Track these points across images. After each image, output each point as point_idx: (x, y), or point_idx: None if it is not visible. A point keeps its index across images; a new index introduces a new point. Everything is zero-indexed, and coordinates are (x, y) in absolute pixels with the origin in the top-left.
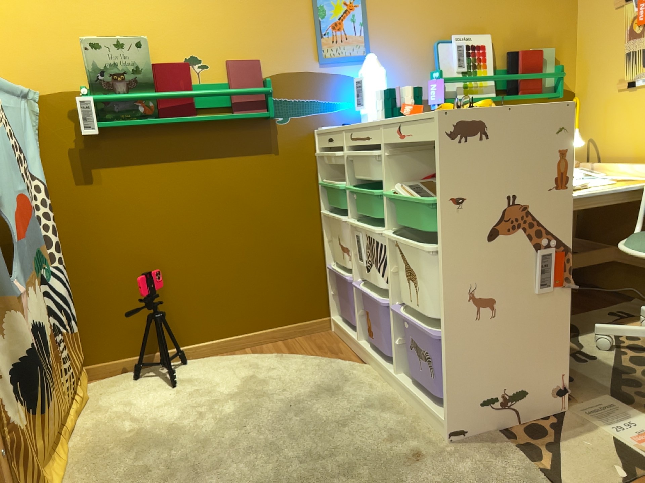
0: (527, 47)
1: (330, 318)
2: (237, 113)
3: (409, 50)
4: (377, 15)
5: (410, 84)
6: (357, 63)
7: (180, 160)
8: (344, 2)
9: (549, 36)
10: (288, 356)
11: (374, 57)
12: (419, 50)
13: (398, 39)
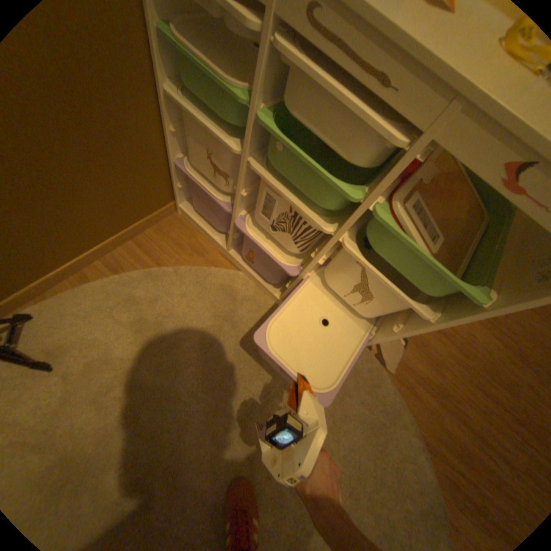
0: None
1: (175, 202)
2: None
3: None
4: None
5: None
6: None
7: None
8: None
9: None
10: (158, 270)
11: None
12: None
13: None
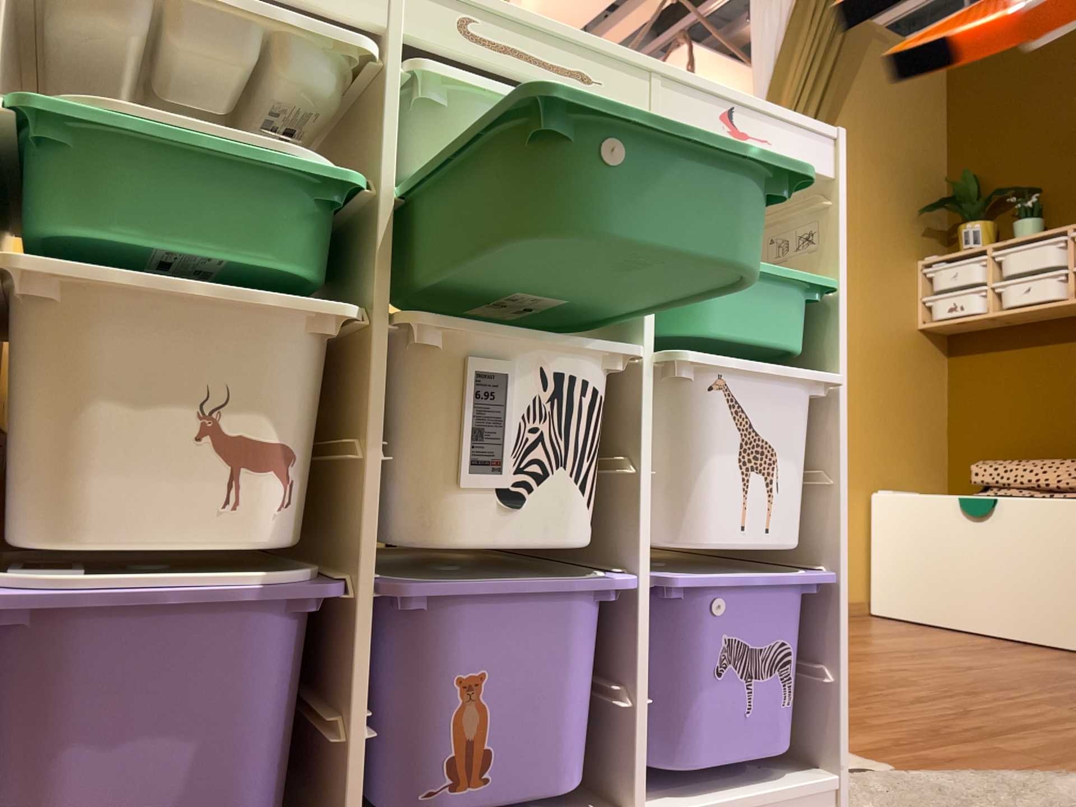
0: None
1: None
2: None
3: None
4: None
5: None
6: None
7: None
8: None
9: None
10: None
11: None
12: None
13: None
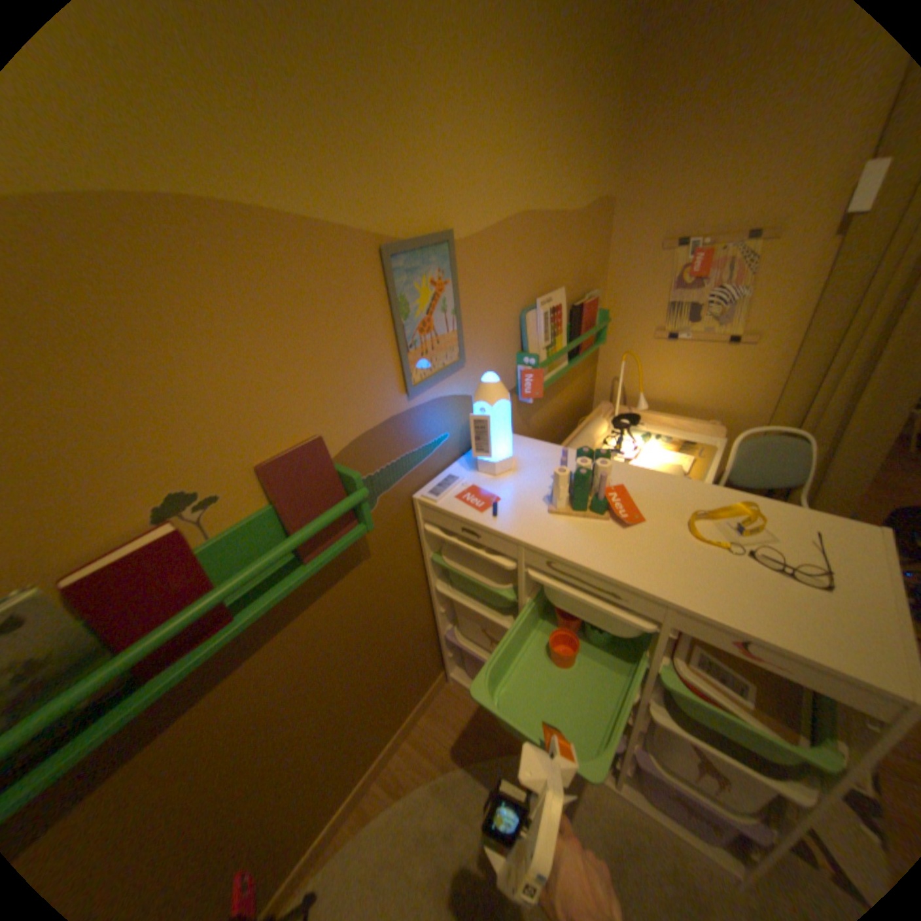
0: (582, 291)
1: (445, 671)
2: (311, 555)
3: (500, 331)
4: (469, 289)
5: (501, 377)
6: (452, 373)
7: (212, 687)
8: (432, 278)
9: (595, 273)
10: (445, 779)
11: (496, 377)
12: (508, 327)
13: (491, 319)
